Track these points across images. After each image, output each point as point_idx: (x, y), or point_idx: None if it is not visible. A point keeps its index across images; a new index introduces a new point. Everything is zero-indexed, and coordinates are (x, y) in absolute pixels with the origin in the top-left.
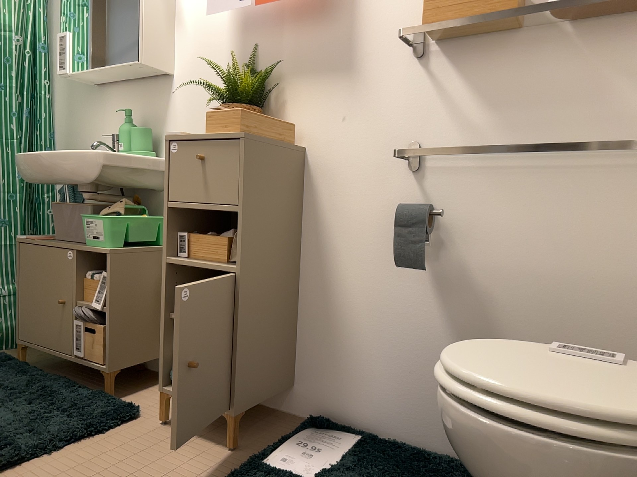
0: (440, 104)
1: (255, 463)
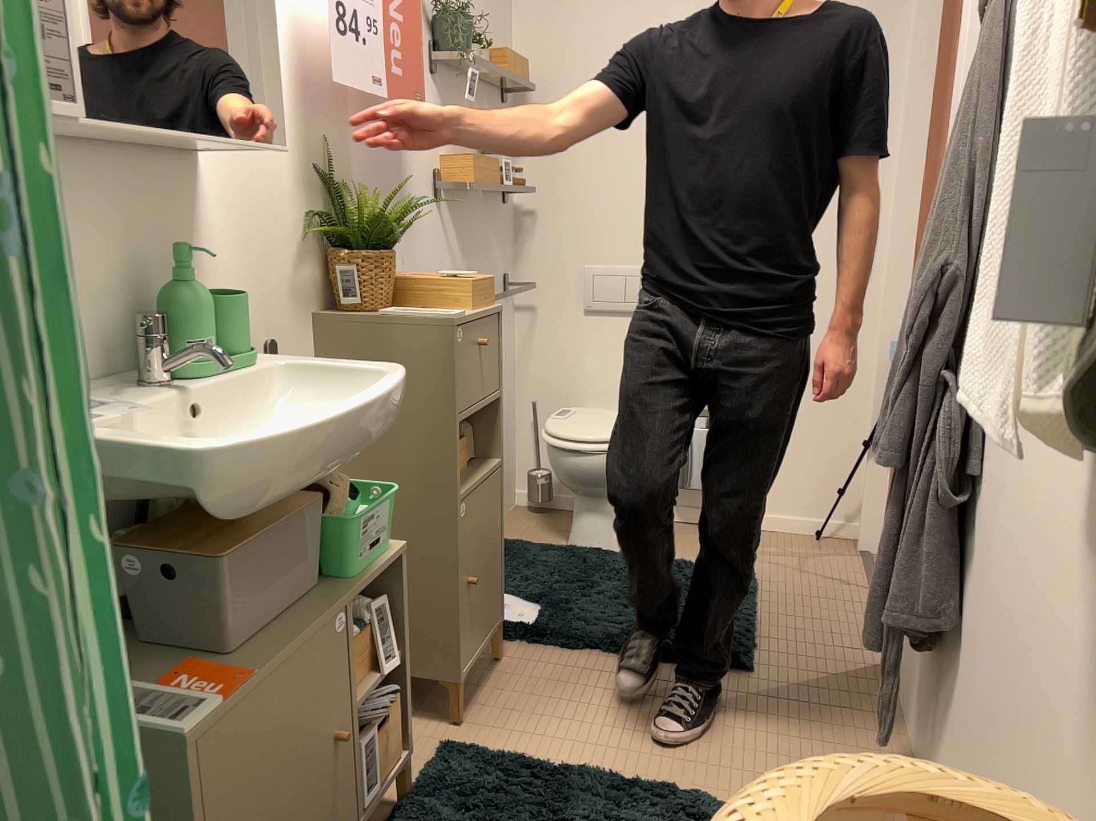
0: (451, 255)
1: (538, 622)
